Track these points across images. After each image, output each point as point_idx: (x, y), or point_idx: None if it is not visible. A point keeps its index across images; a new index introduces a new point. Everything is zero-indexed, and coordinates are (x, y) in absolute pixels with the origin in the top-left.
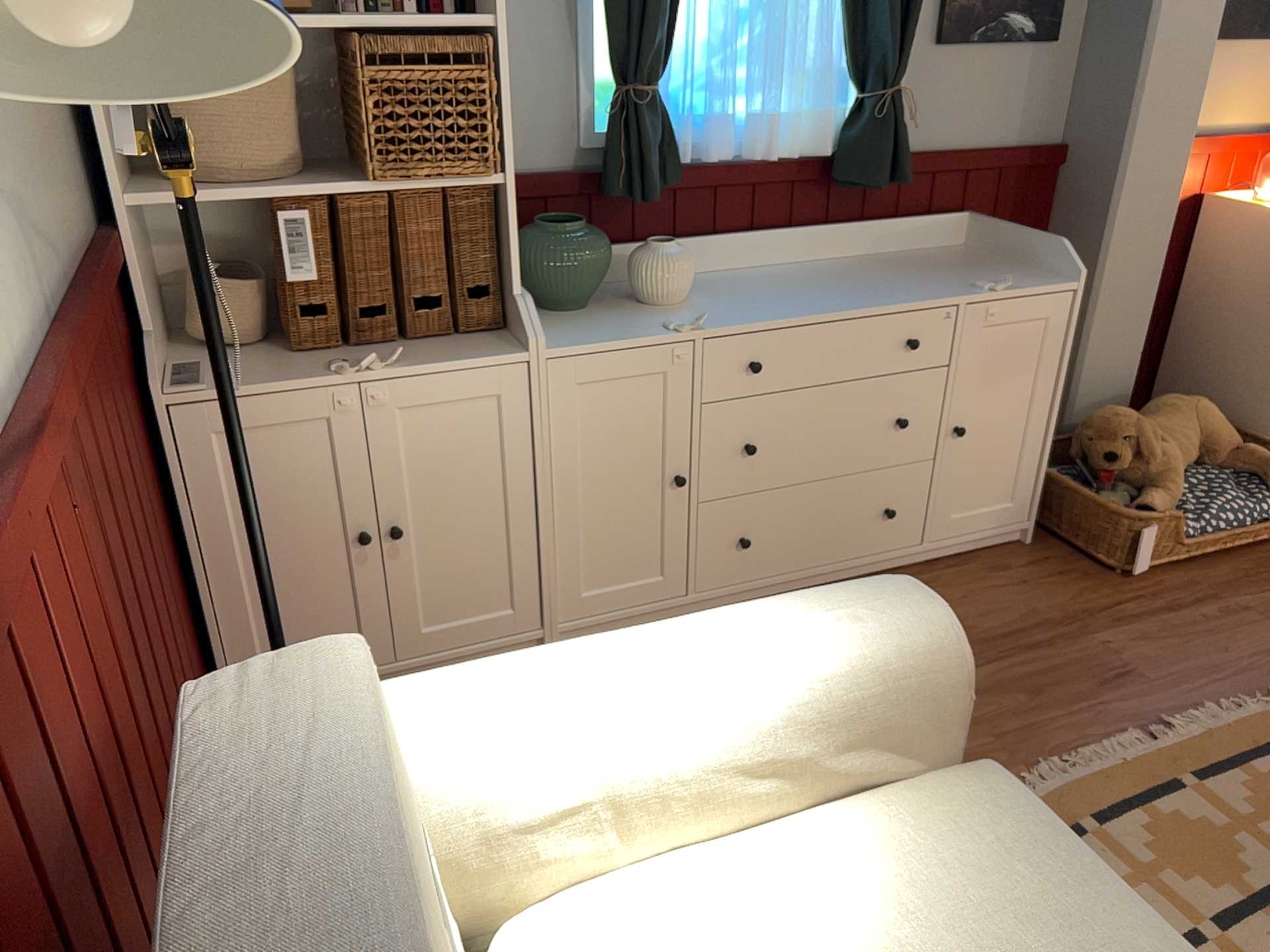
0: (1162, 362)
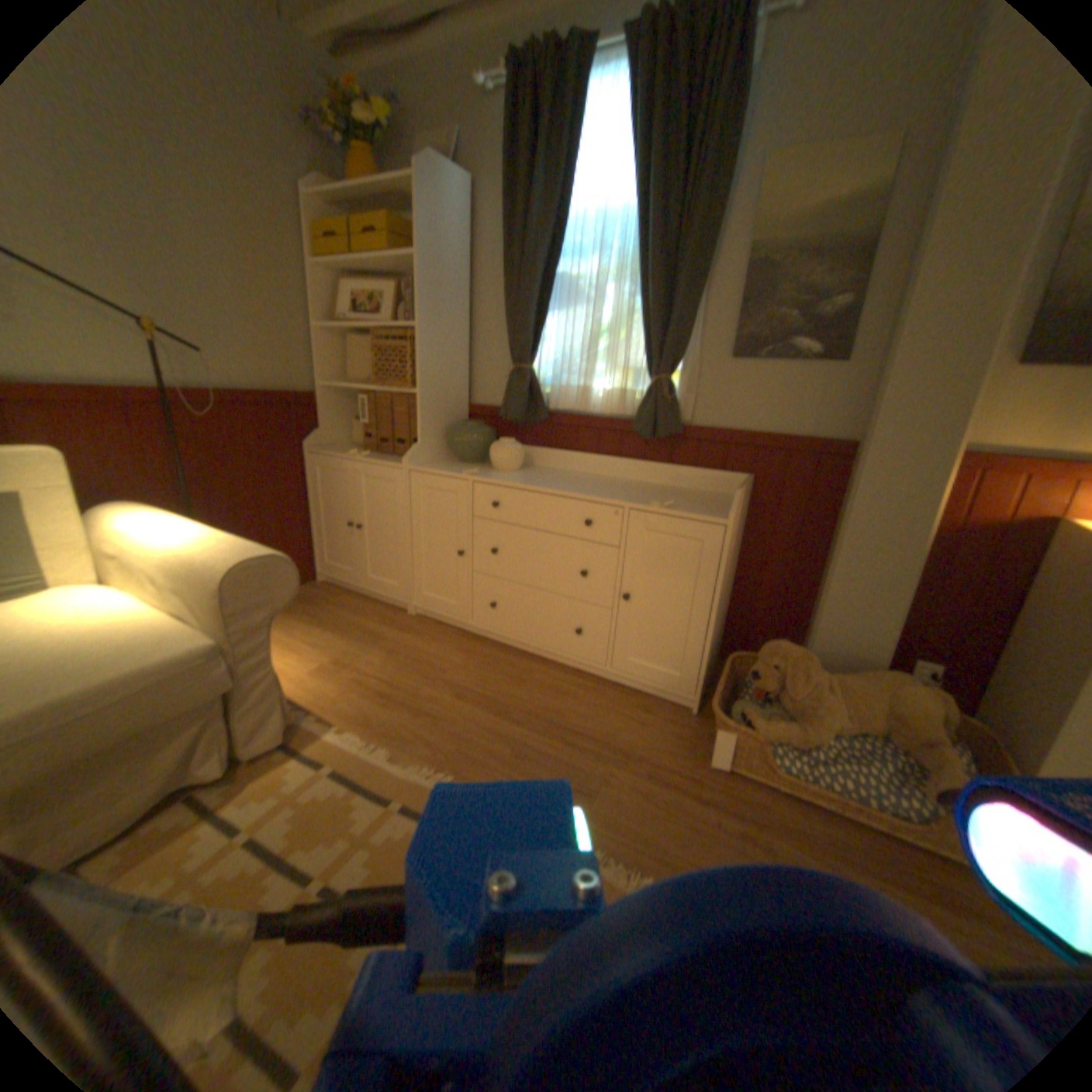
0: (991, 670)
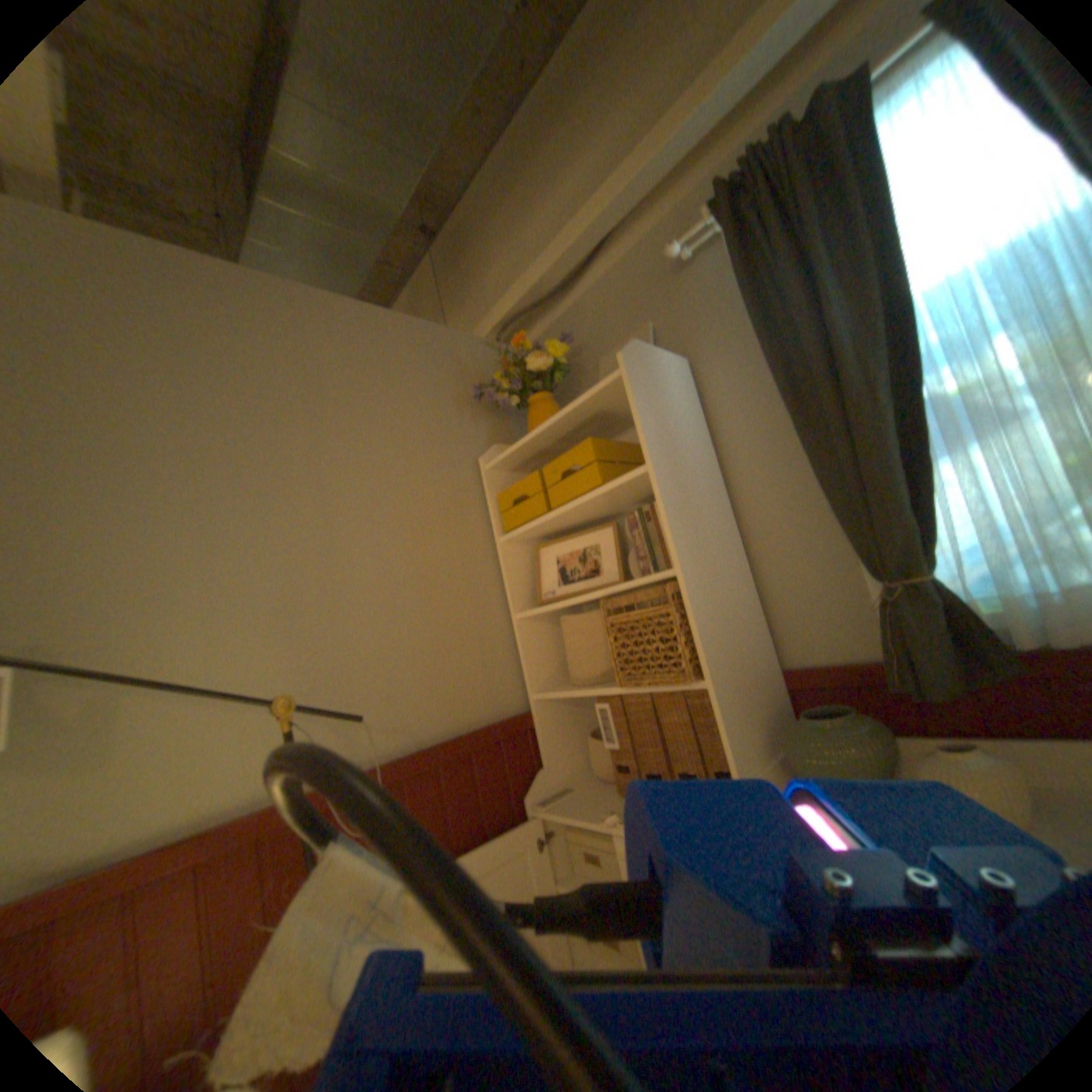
0: None
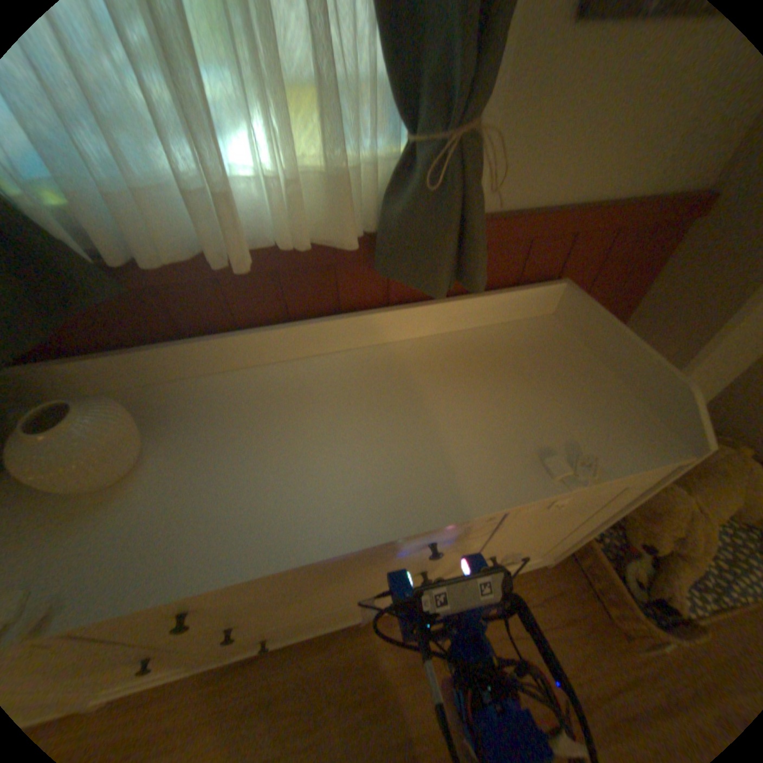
0: None
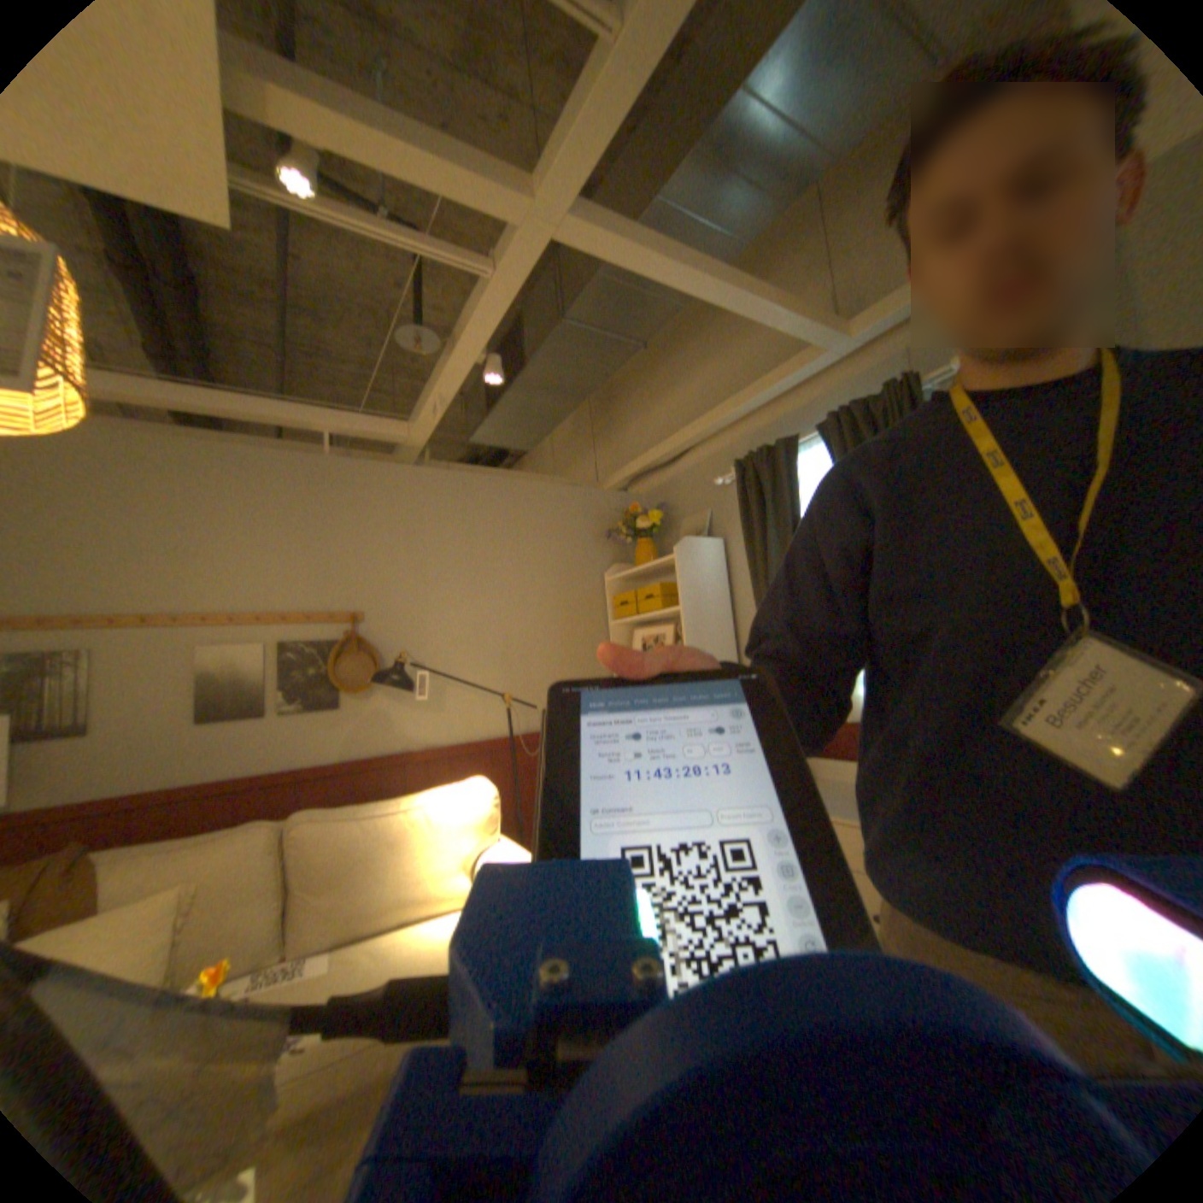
0: None
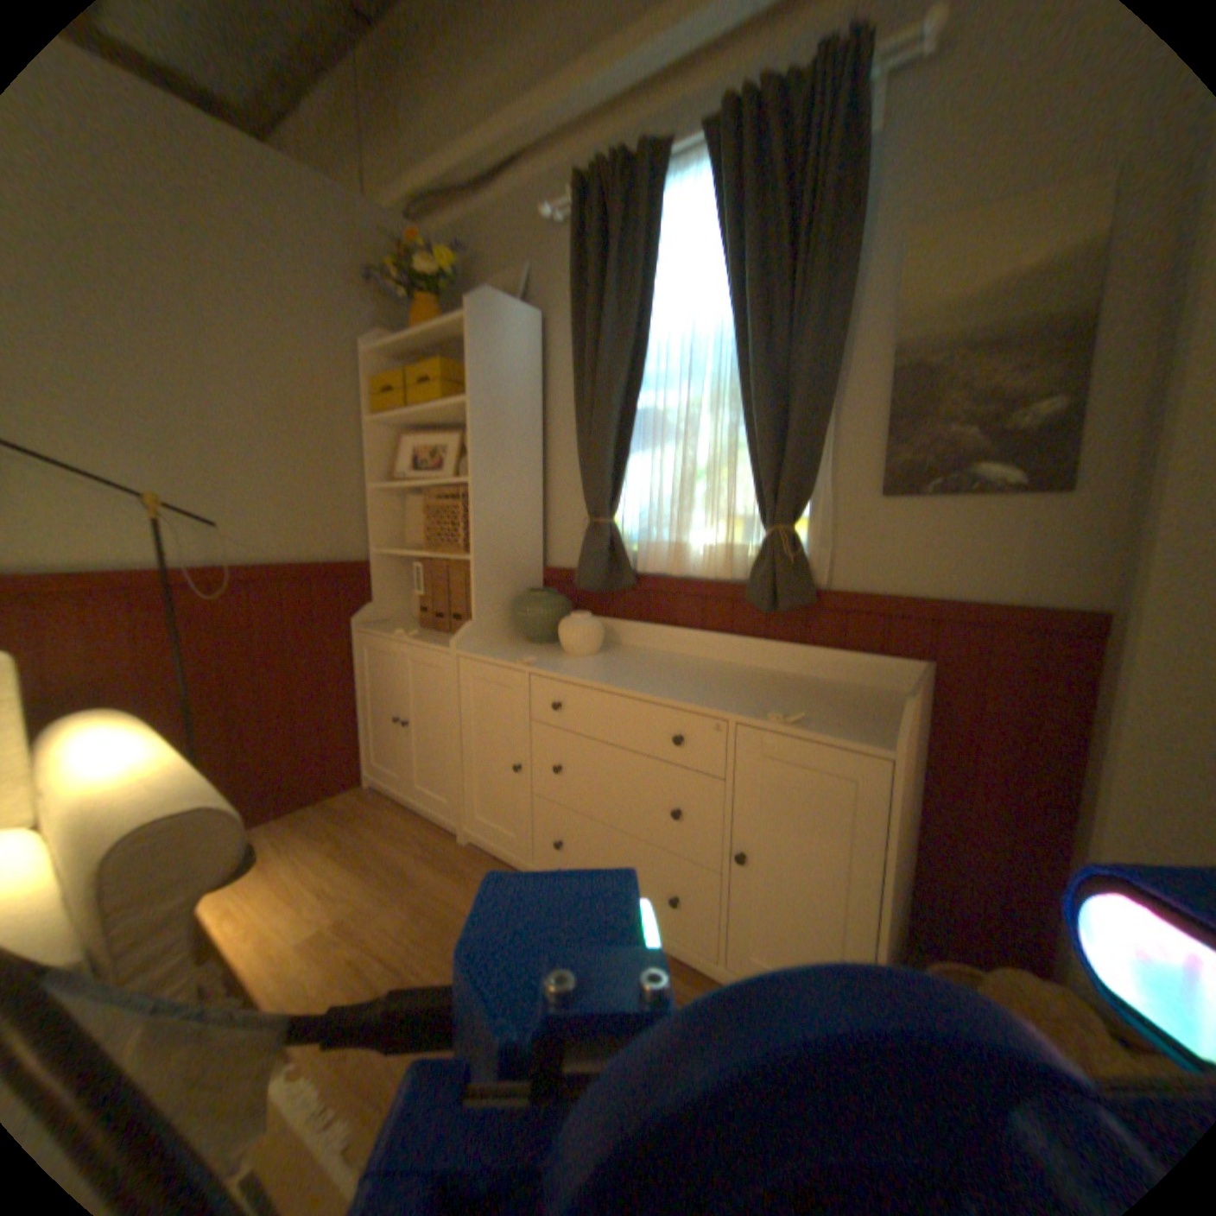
0: None
